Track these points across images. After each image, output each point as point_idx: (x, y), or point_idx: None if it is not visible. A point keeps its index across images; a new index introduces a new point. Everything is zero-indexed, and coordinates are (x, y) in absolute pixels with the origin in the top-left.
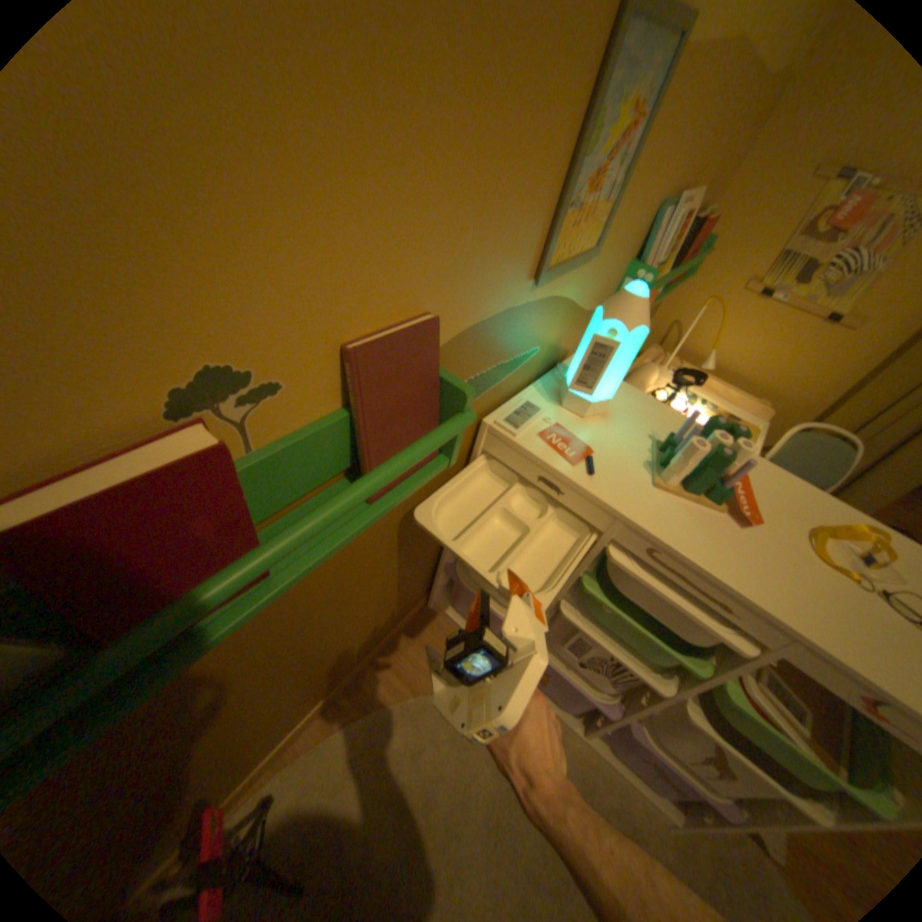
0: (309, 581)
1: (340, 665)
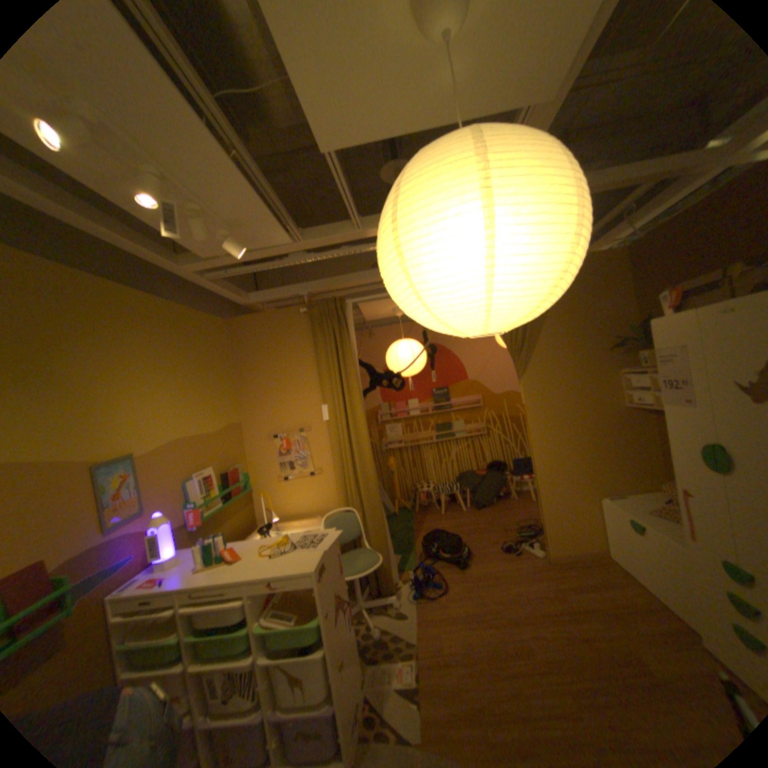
0: None
1: None
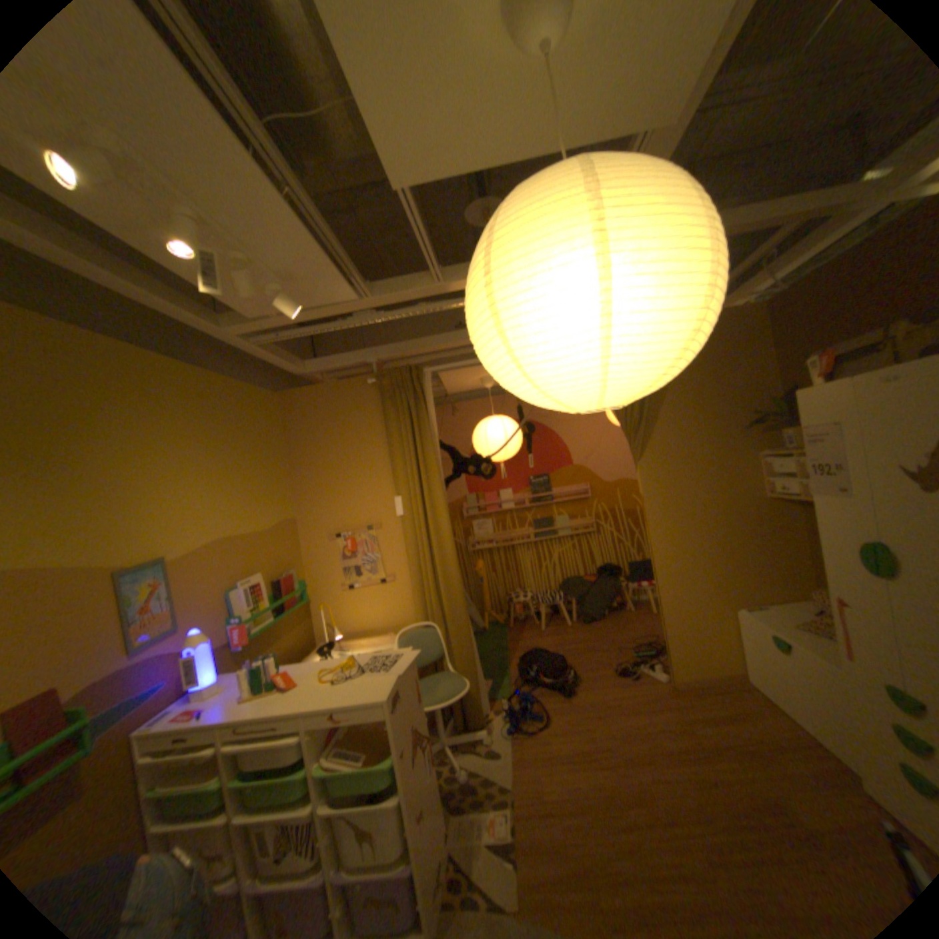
0: None
1: None
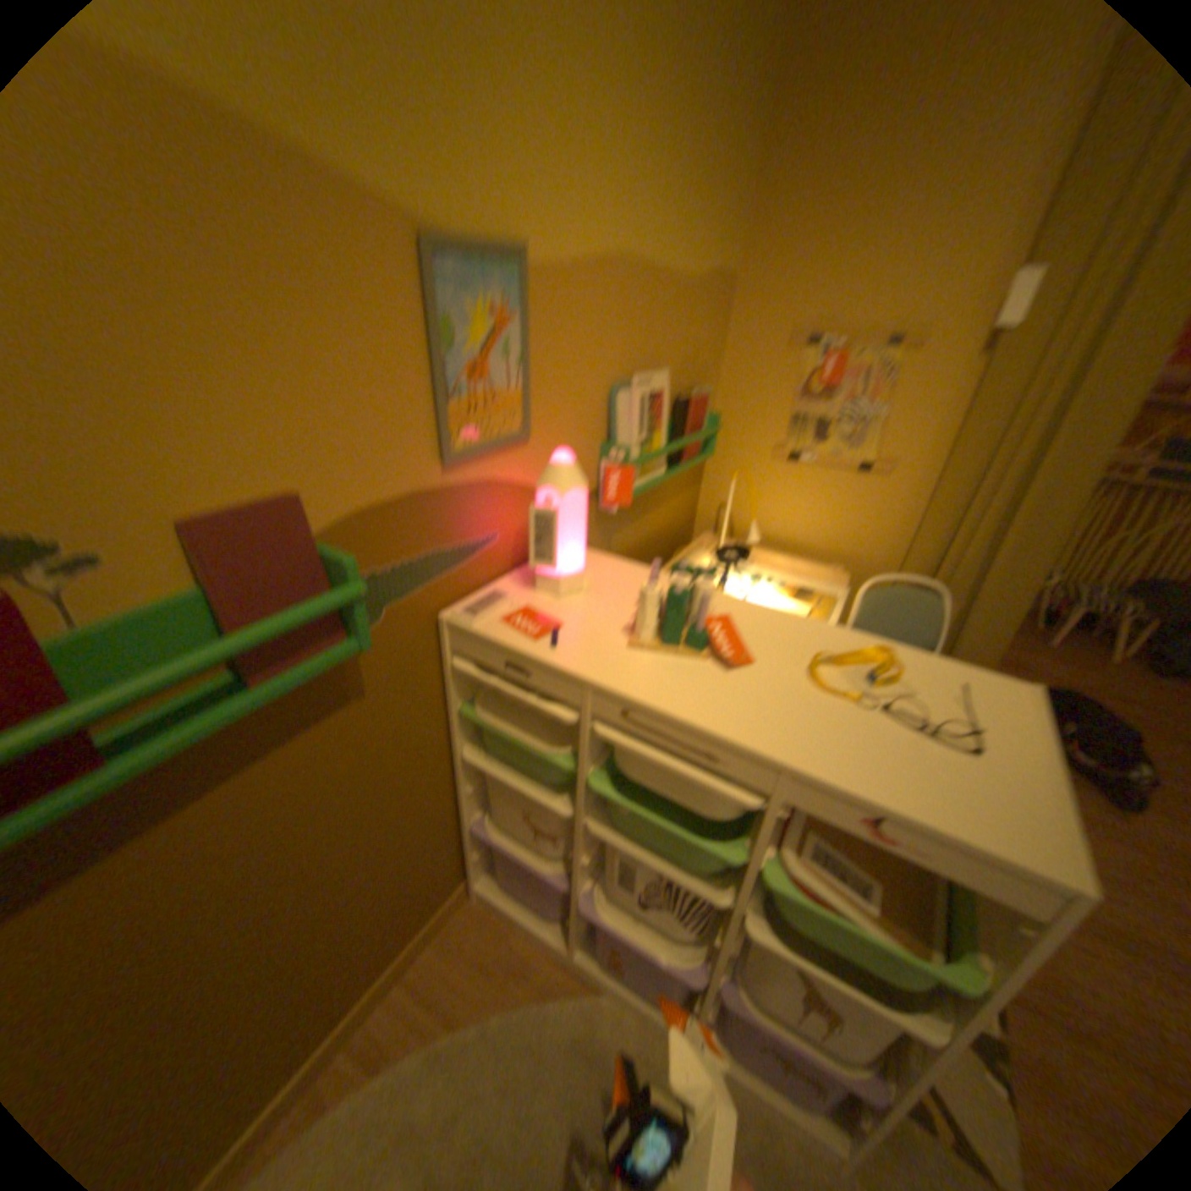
0: (214, 815)
1: (328, 988)
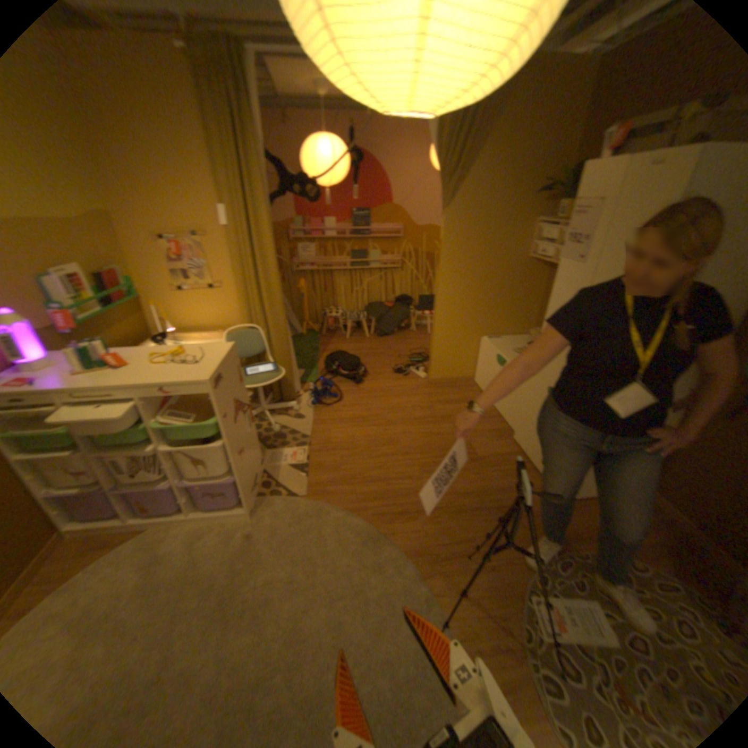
0: None
1: None
